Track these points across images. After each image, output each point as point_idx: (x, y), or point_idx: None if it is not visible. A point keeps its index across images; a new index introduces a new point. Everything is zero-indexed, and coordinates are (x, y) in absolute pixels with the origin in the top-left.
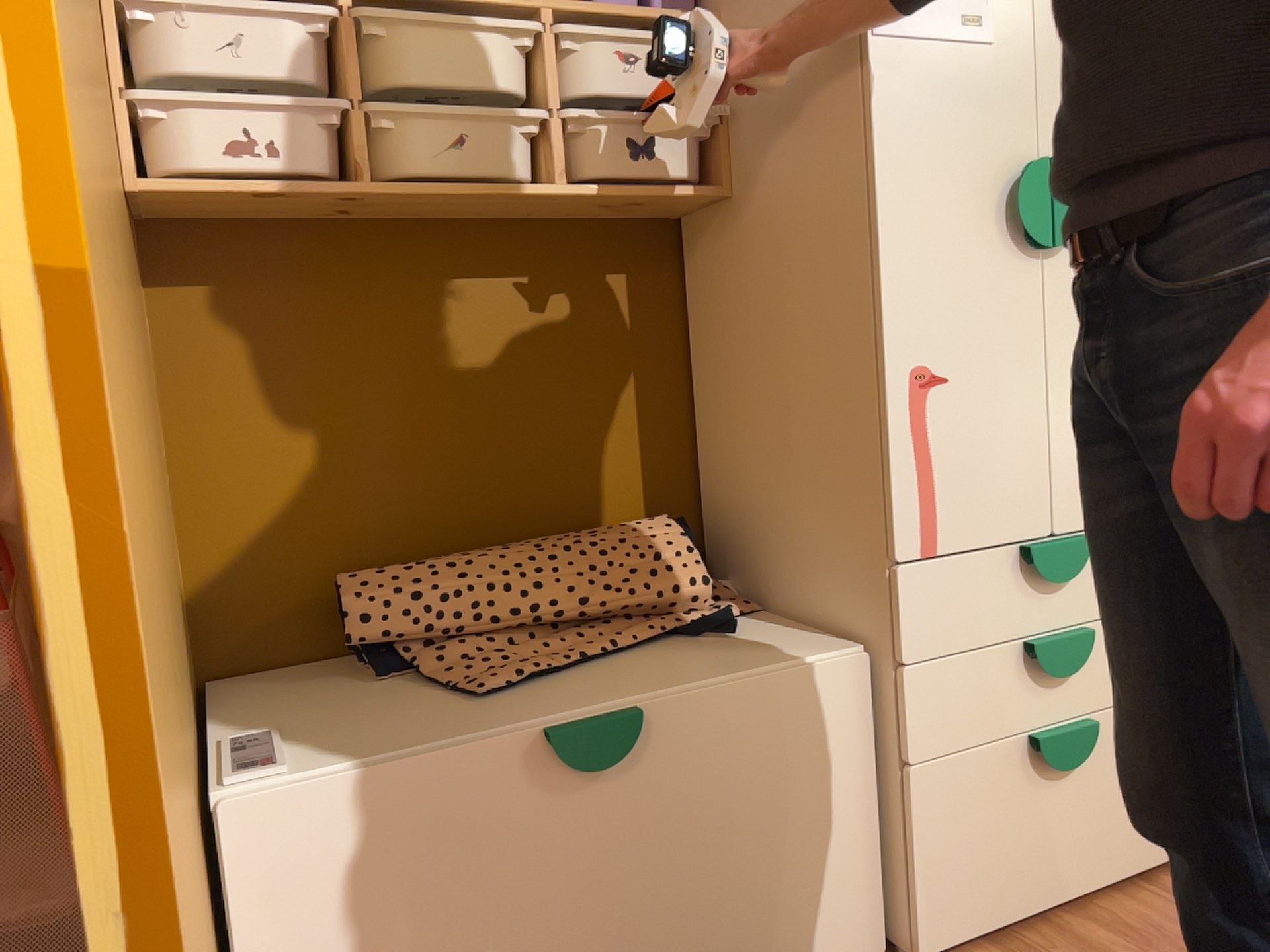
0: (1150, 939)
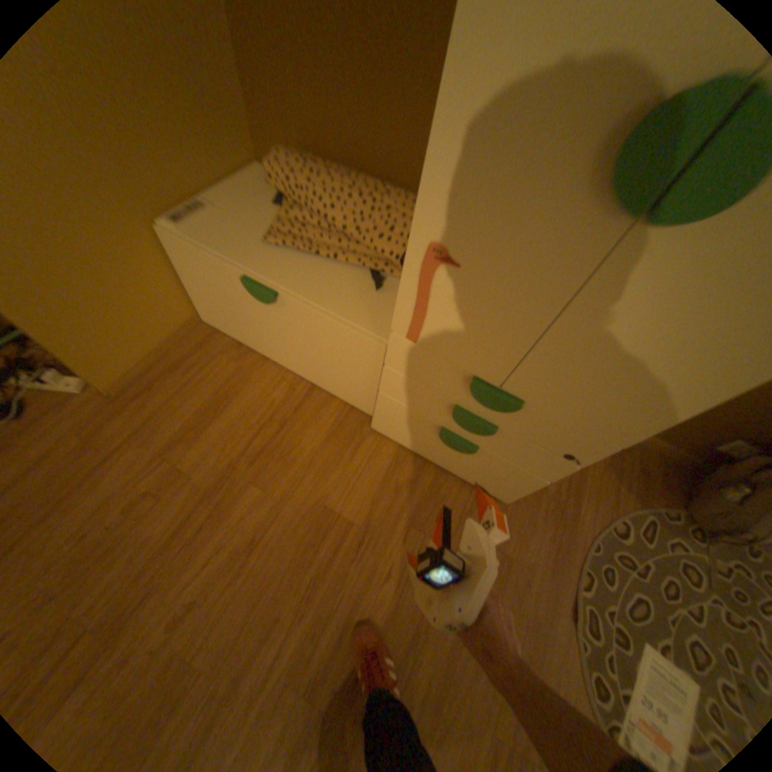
0: (433, 498)
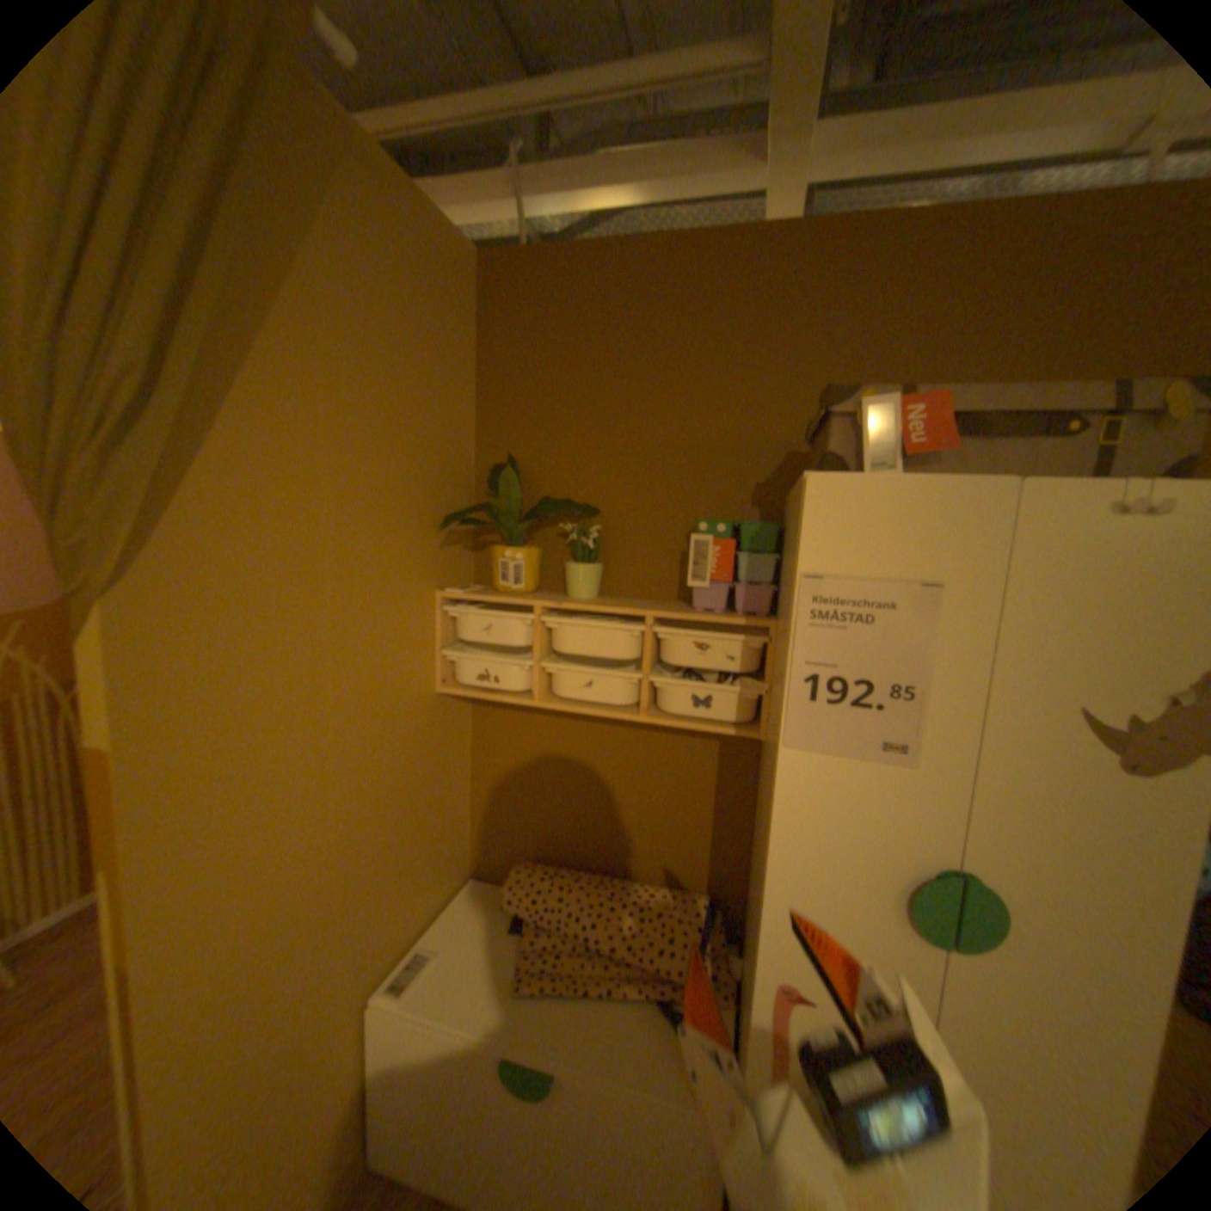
0: None
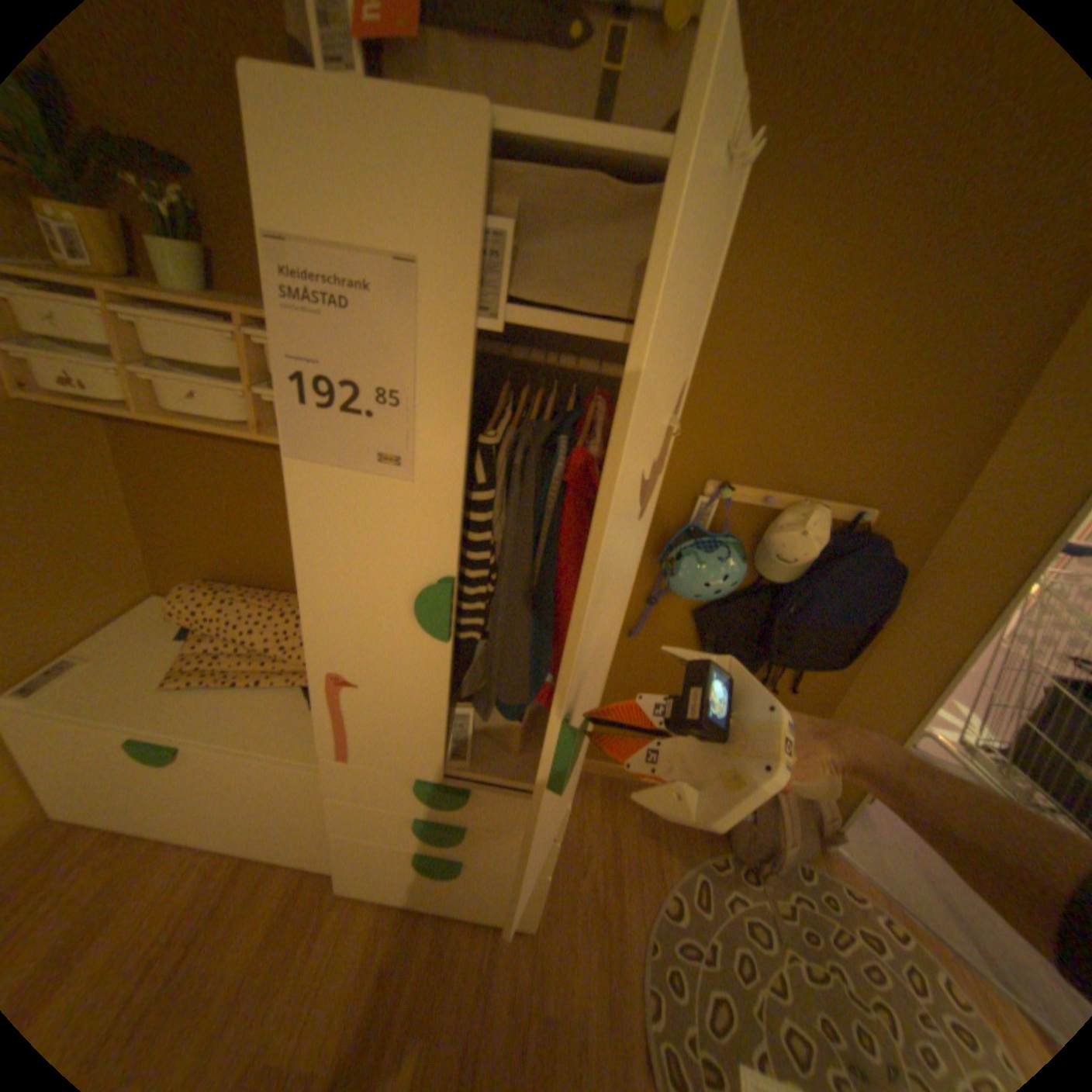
0: (436, 970)
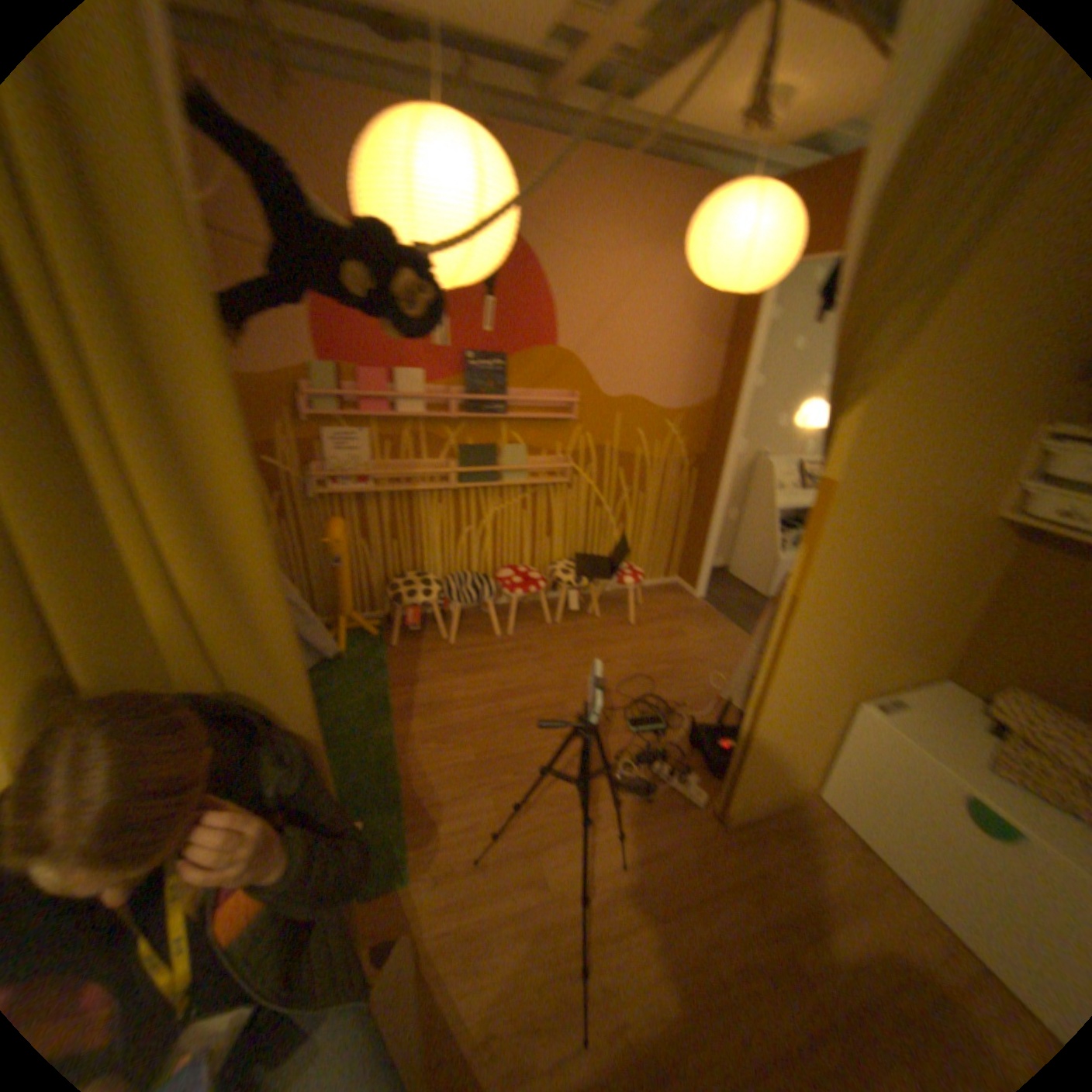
0: None
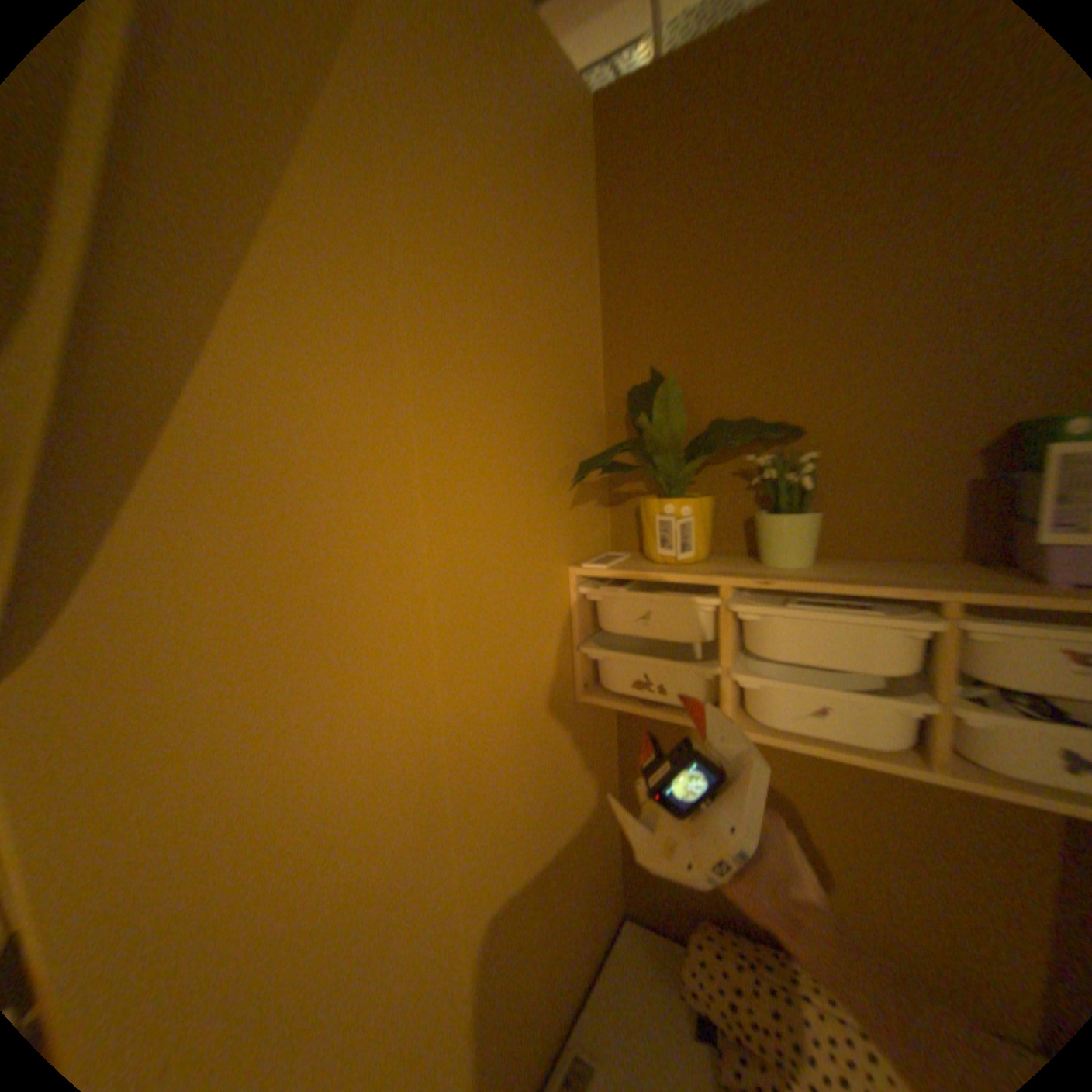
0: None
